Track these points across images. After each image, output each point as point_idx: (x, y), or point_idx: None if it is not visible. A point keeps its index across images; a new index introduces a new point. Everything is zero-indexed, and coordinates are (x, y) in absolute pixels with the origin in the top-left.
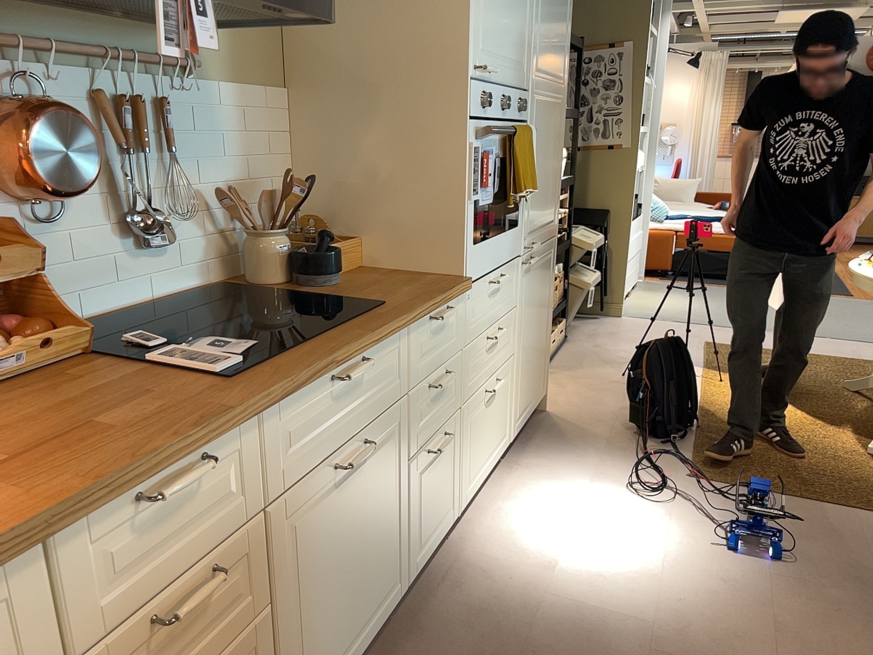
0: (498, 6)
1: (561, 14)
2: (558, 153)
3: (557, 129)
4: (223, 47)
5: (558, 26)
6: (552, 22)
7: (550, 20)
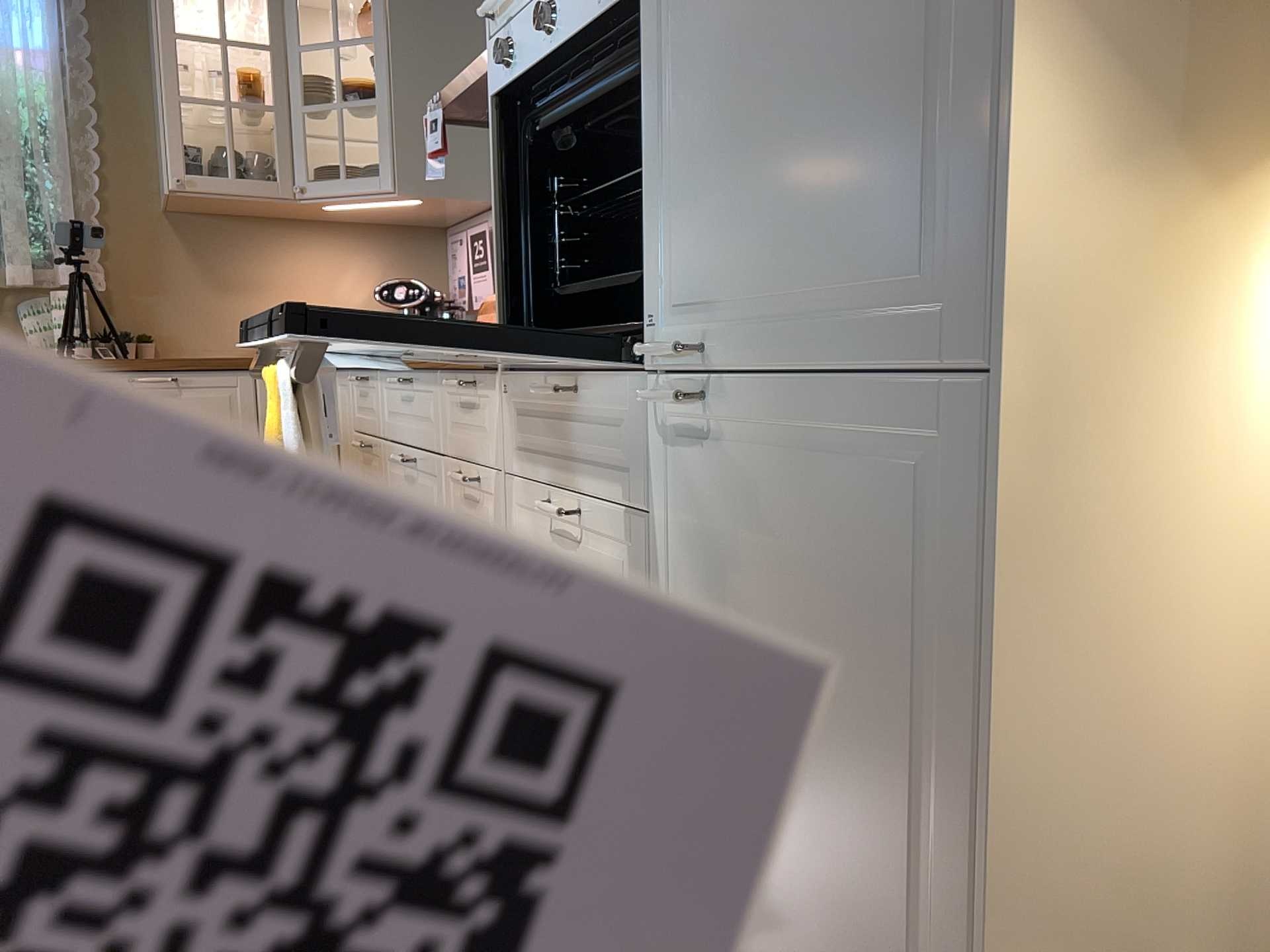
0: None
1: None
2: None
3: None
4: None
5: None
6: None
7: None
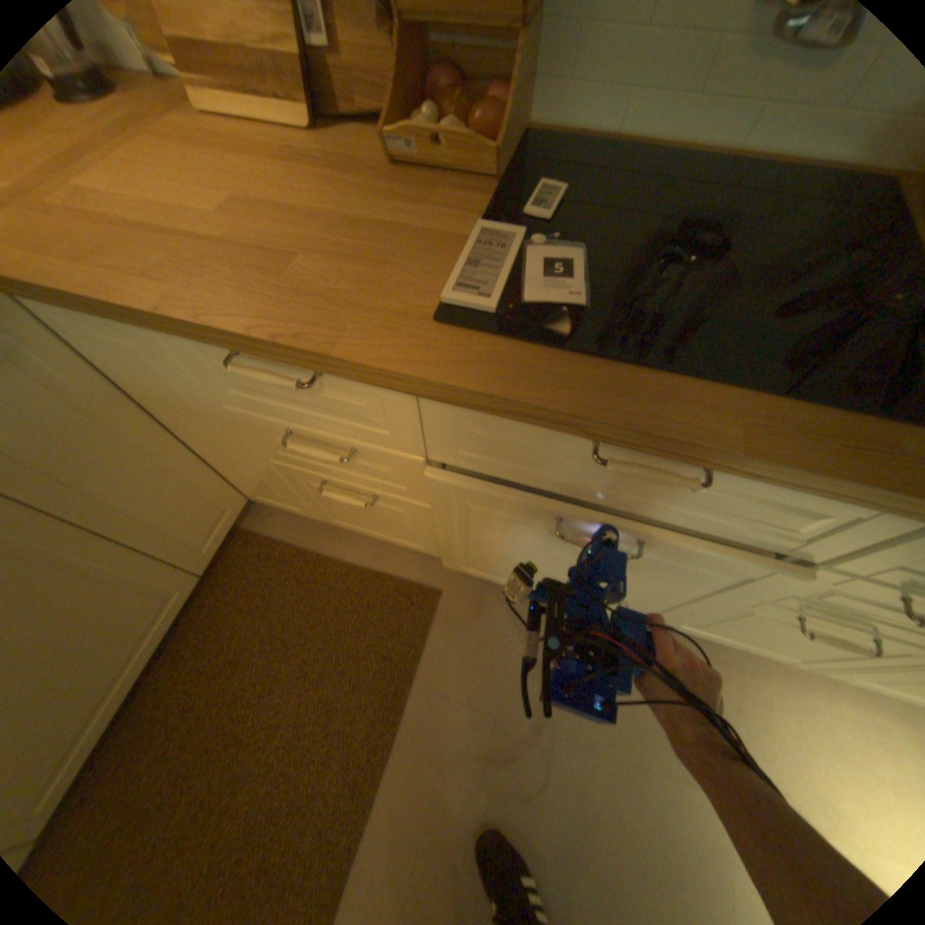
0: None
1: None
2: None
3: None
4: None
5: None
6: None
7: None
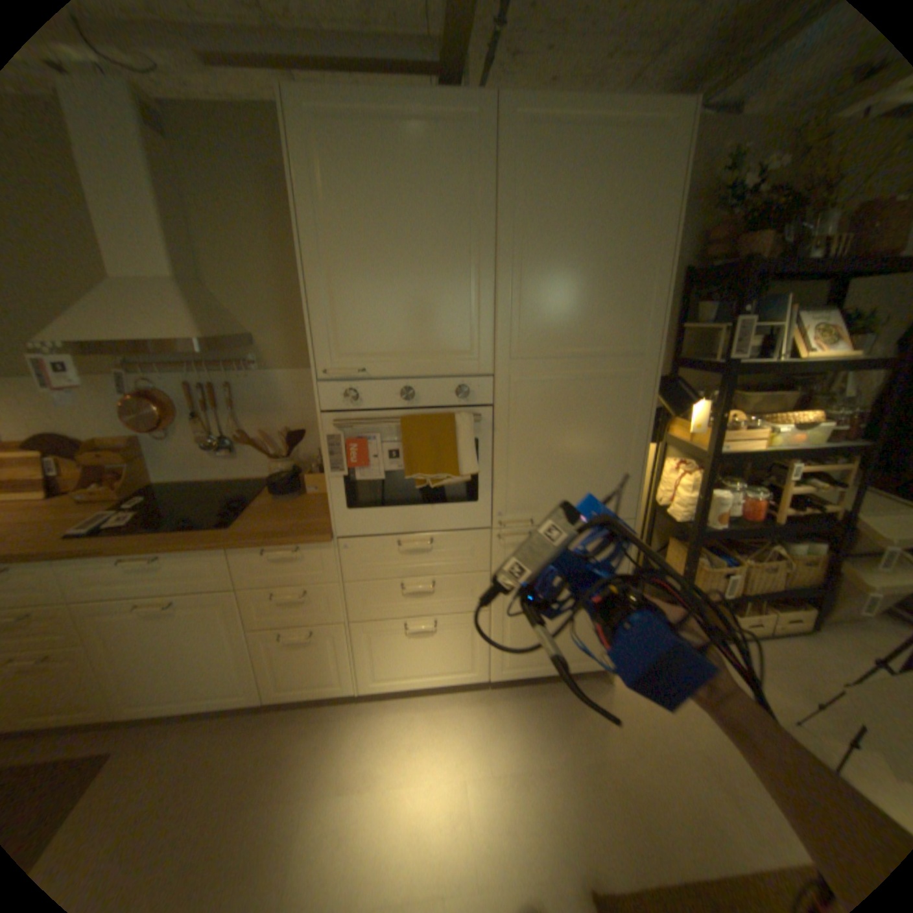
0: (372, 305)
1: (619, 269)
2: (631, 429)
3: (621, 404)
4: (276, 347)
5: (605, 285)
6: (575, 286)
7: (563, 286)
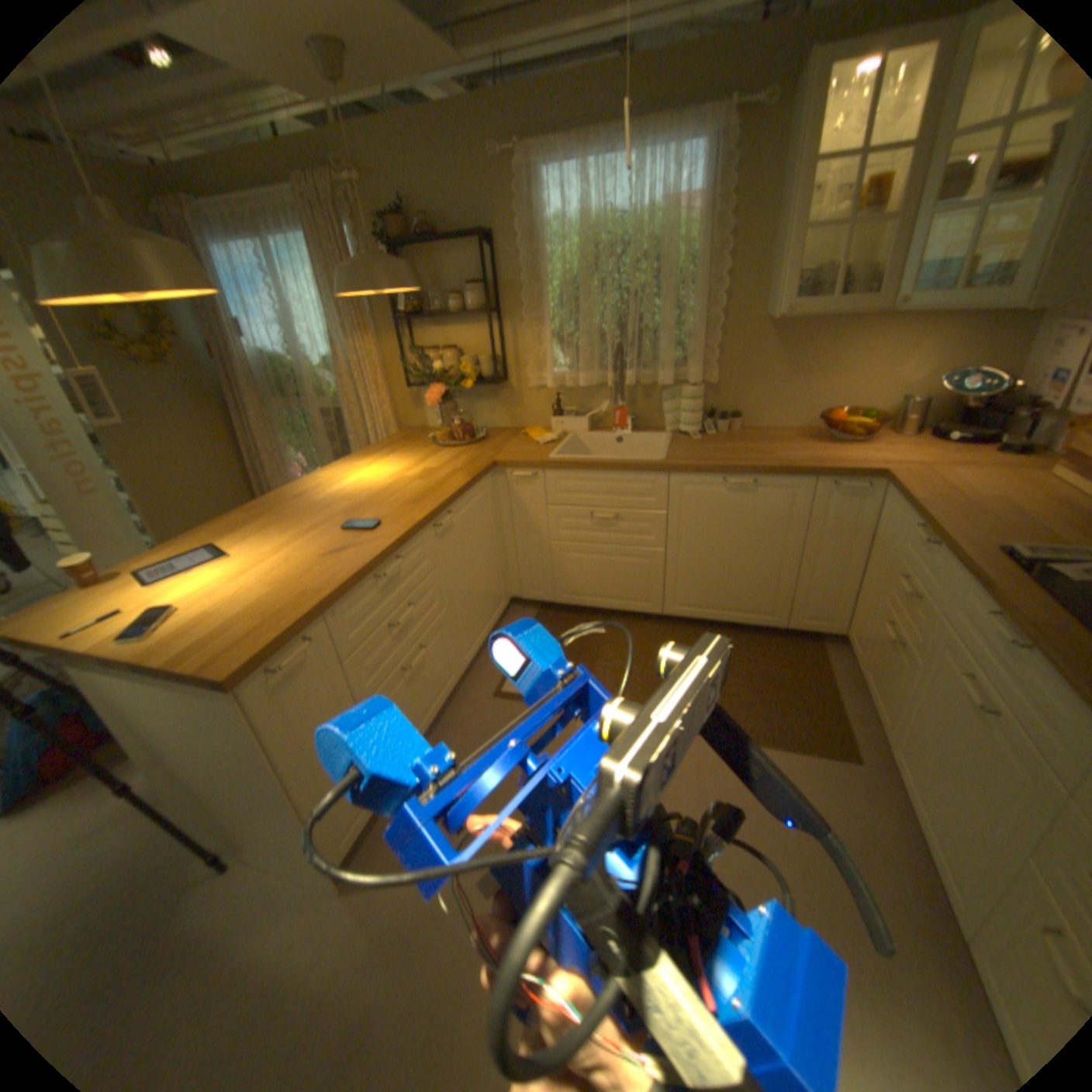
0: None
1: None
2: None
3: None
4: None
5: None
6: None
7: None
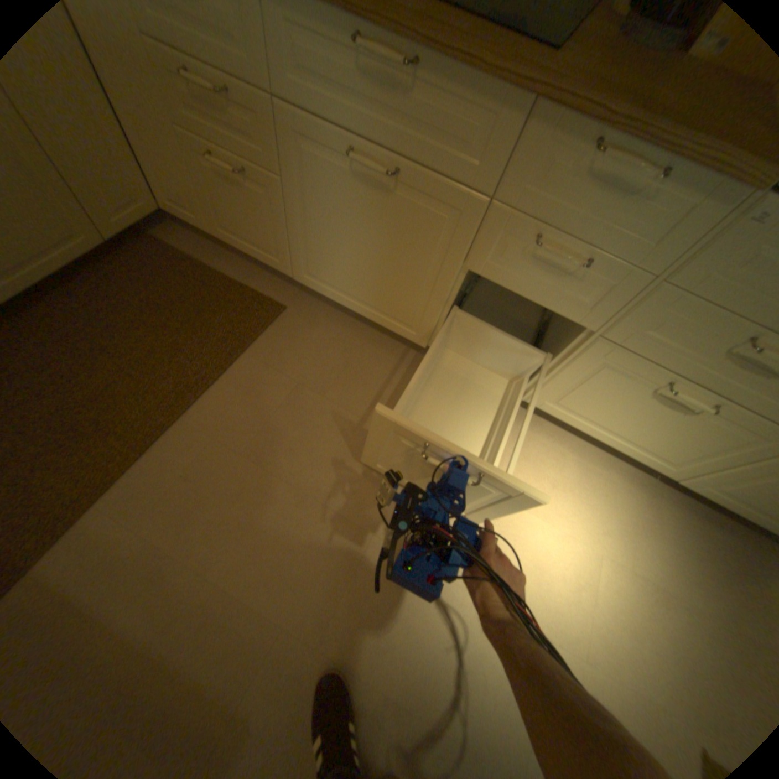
0: None
1: None
2: None
3: None
4: None
5: None
6: None
7: None
